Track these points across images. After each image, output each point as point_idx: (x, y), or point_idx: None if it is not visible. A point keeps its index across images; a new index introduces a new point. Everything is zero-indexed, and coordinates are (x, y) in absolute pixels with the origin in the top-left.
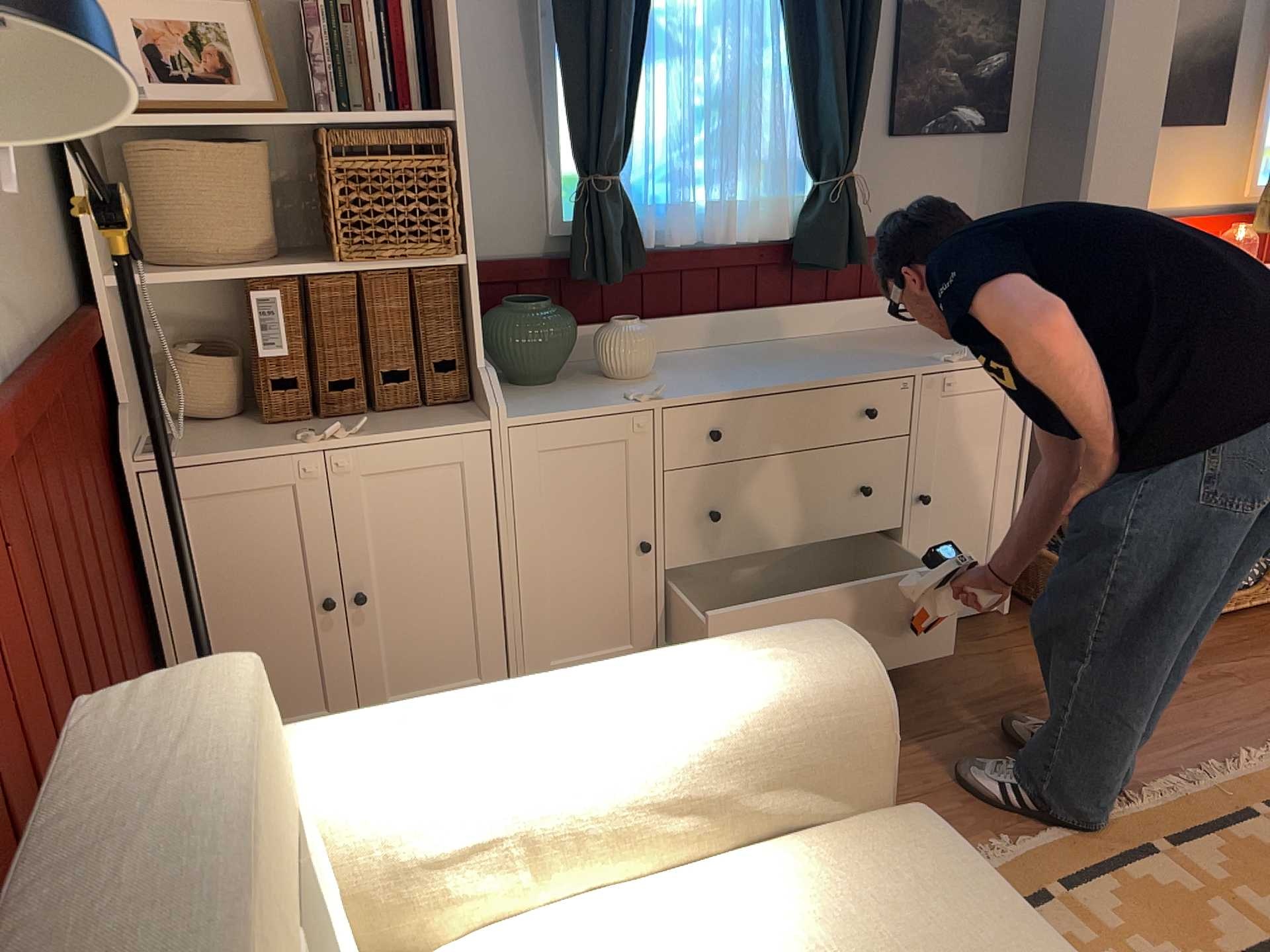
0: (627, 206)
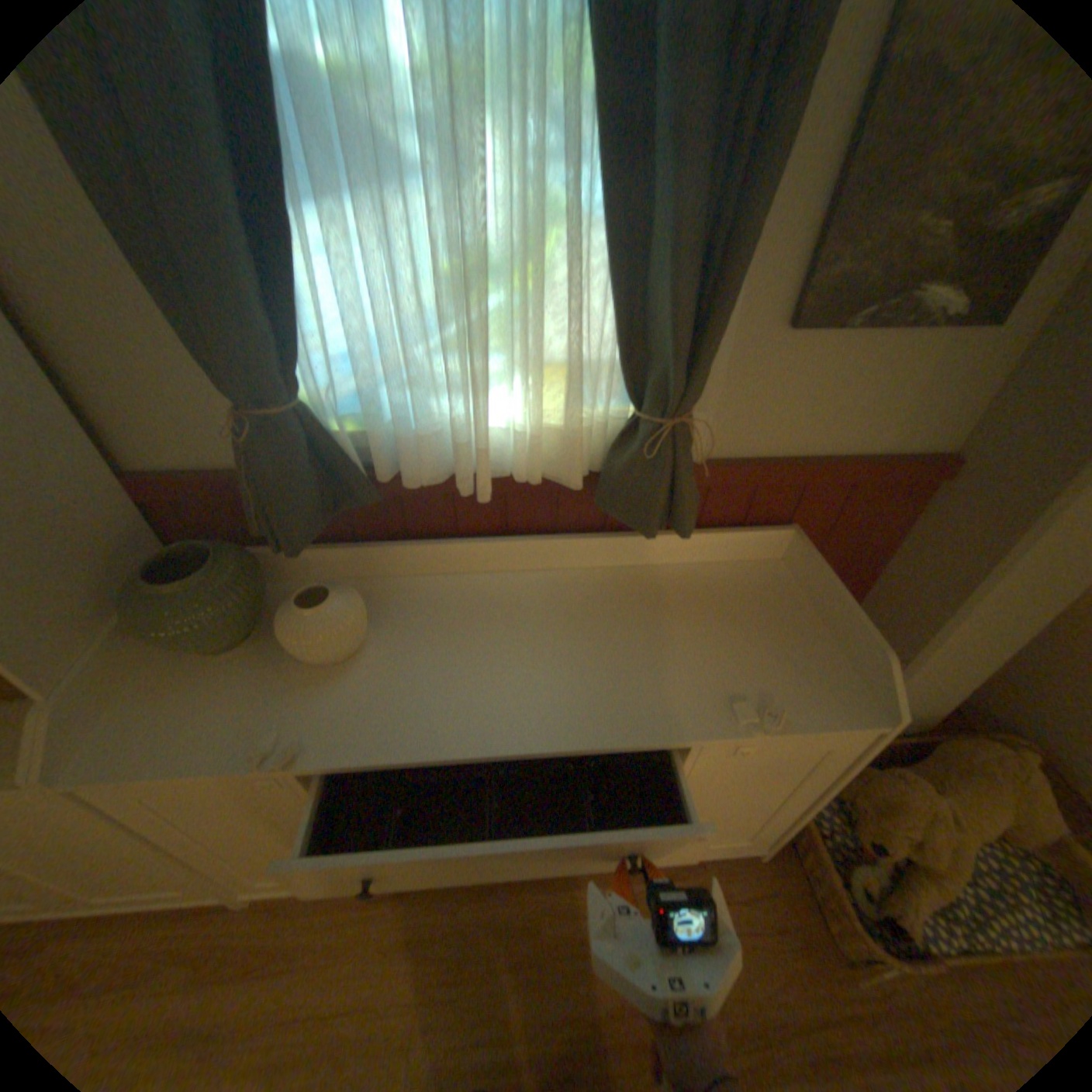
0: (324, 433)
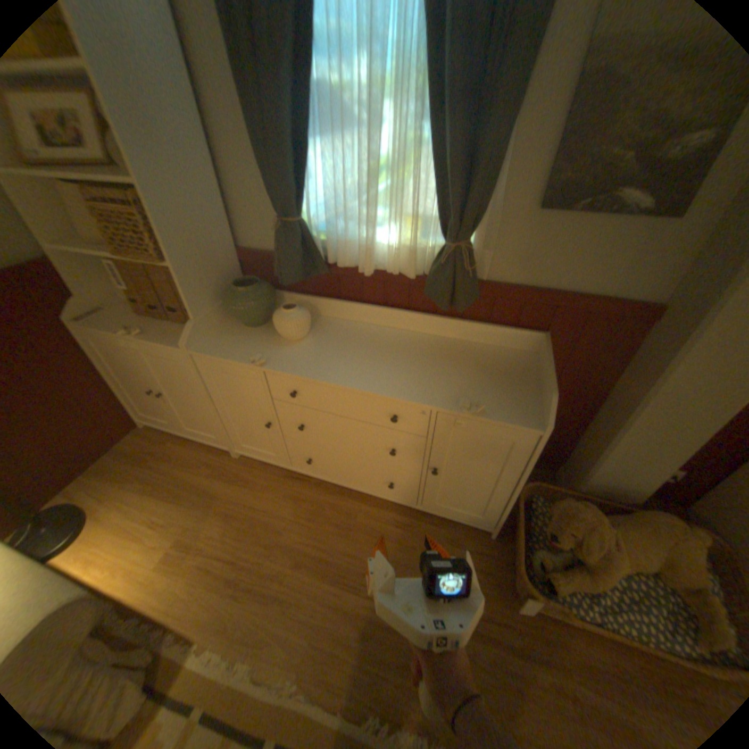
0: (308, 235)
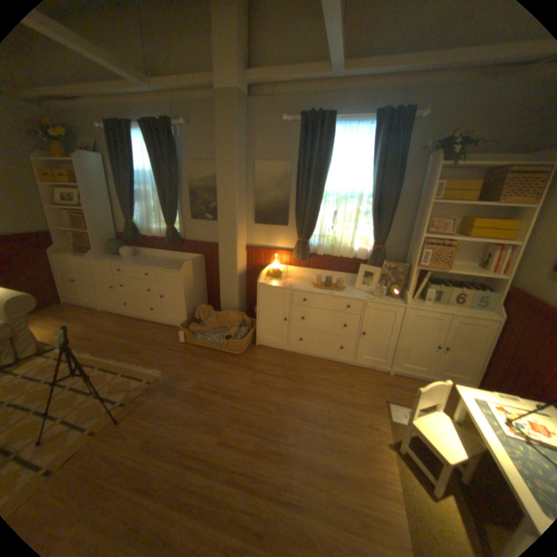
0: (133, 227)
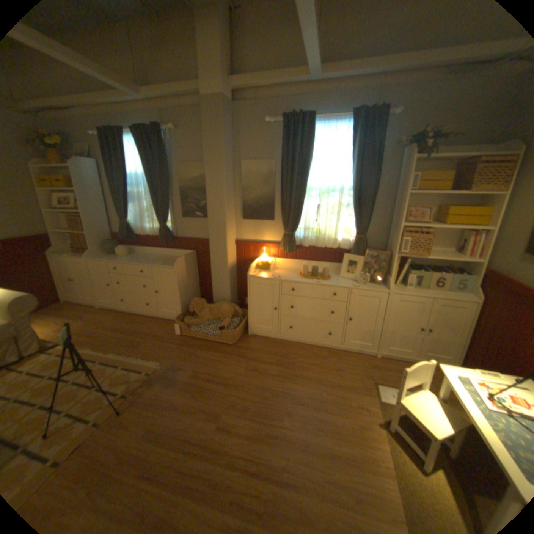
0: (127, 227)
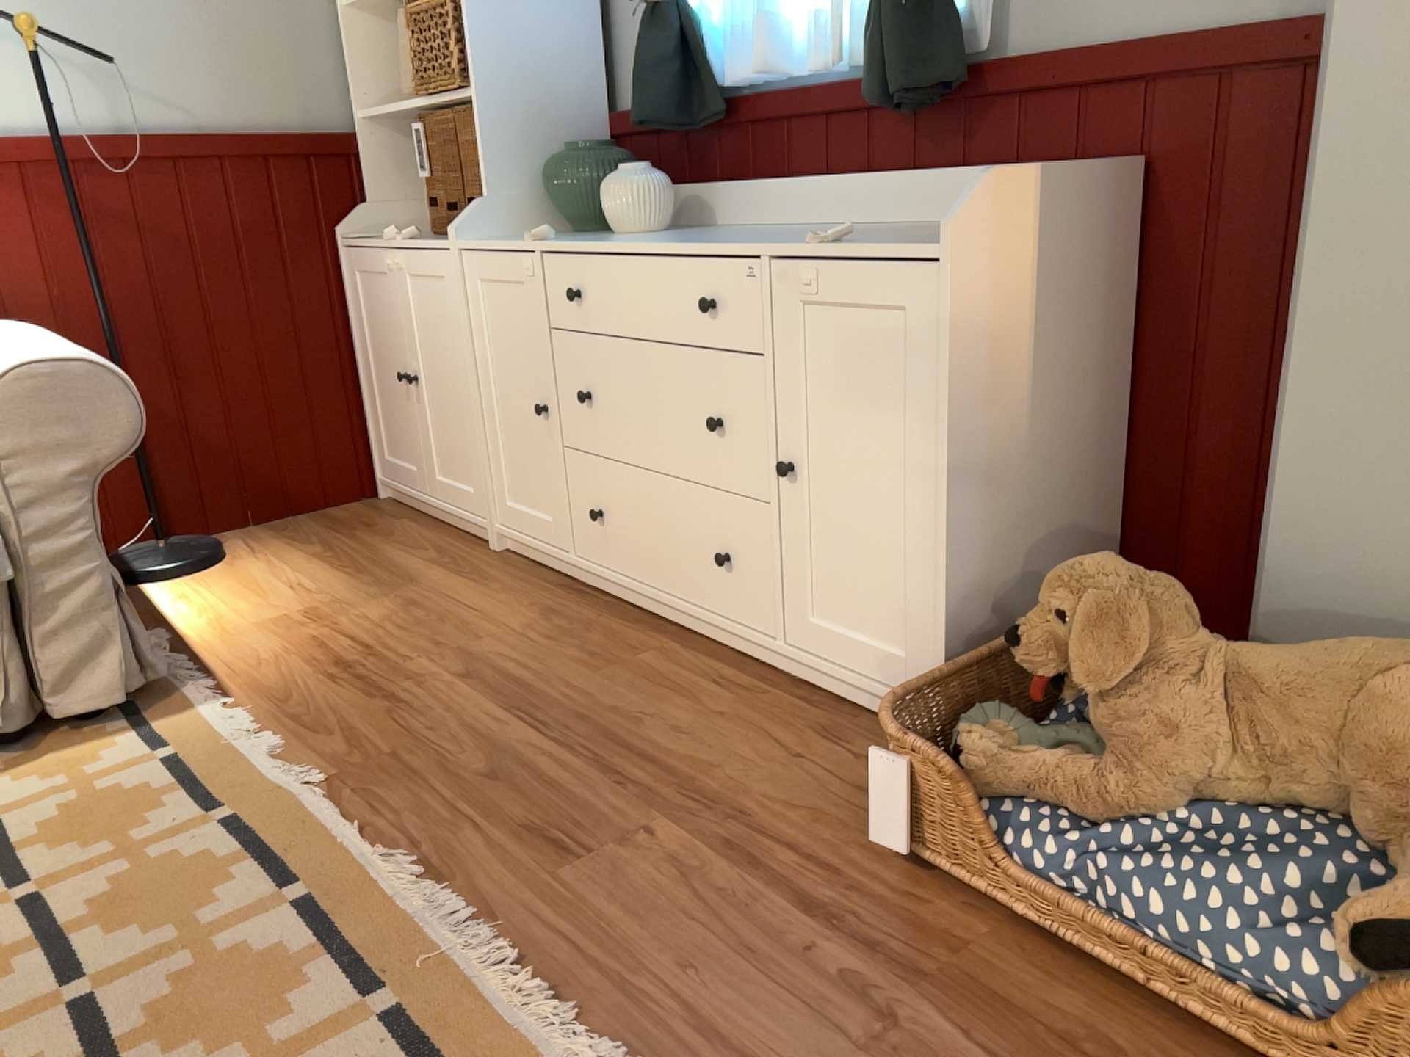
0: (686, 36)
